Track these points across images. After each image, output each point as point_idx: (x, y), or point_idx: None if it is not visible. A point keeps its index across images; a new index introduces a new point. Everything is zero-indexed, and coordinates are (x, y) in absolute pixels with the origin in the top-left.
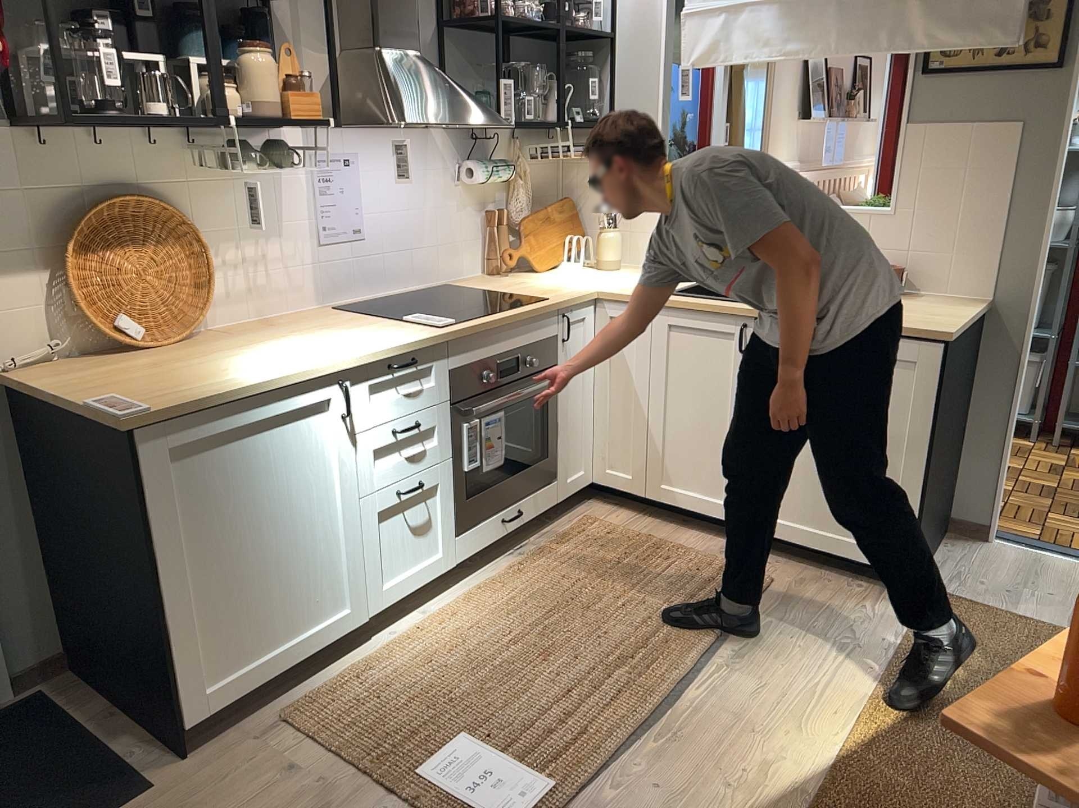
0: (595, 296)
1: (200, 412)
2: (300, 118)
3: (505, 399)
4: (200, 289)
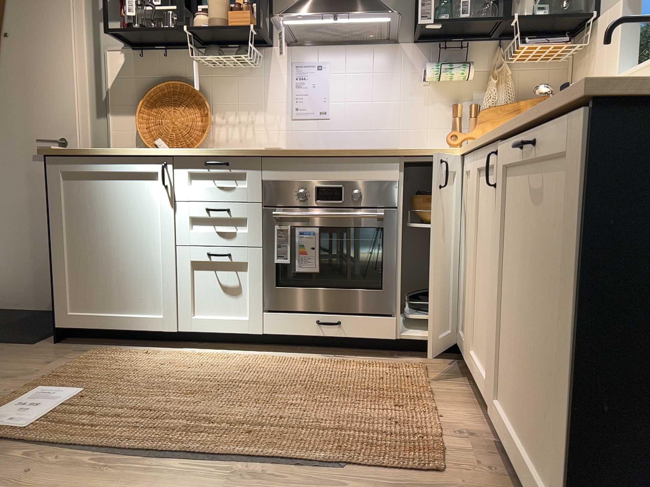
0: (457, 154)
1: (77, 157)
2: (232, 26)
3: (308, 214)
4: (203, 132)
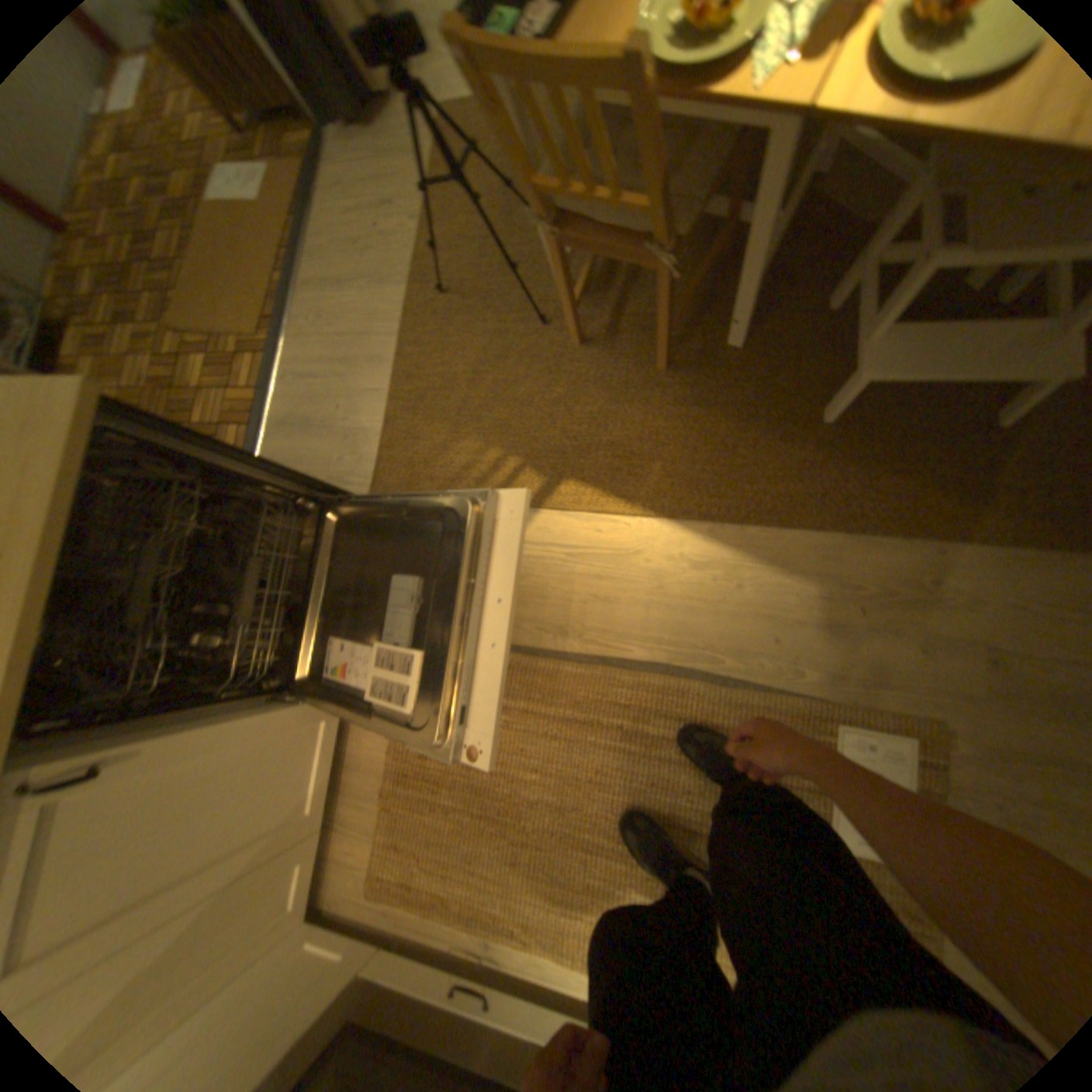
0: None
1: None
2: None
3: None
4: None
